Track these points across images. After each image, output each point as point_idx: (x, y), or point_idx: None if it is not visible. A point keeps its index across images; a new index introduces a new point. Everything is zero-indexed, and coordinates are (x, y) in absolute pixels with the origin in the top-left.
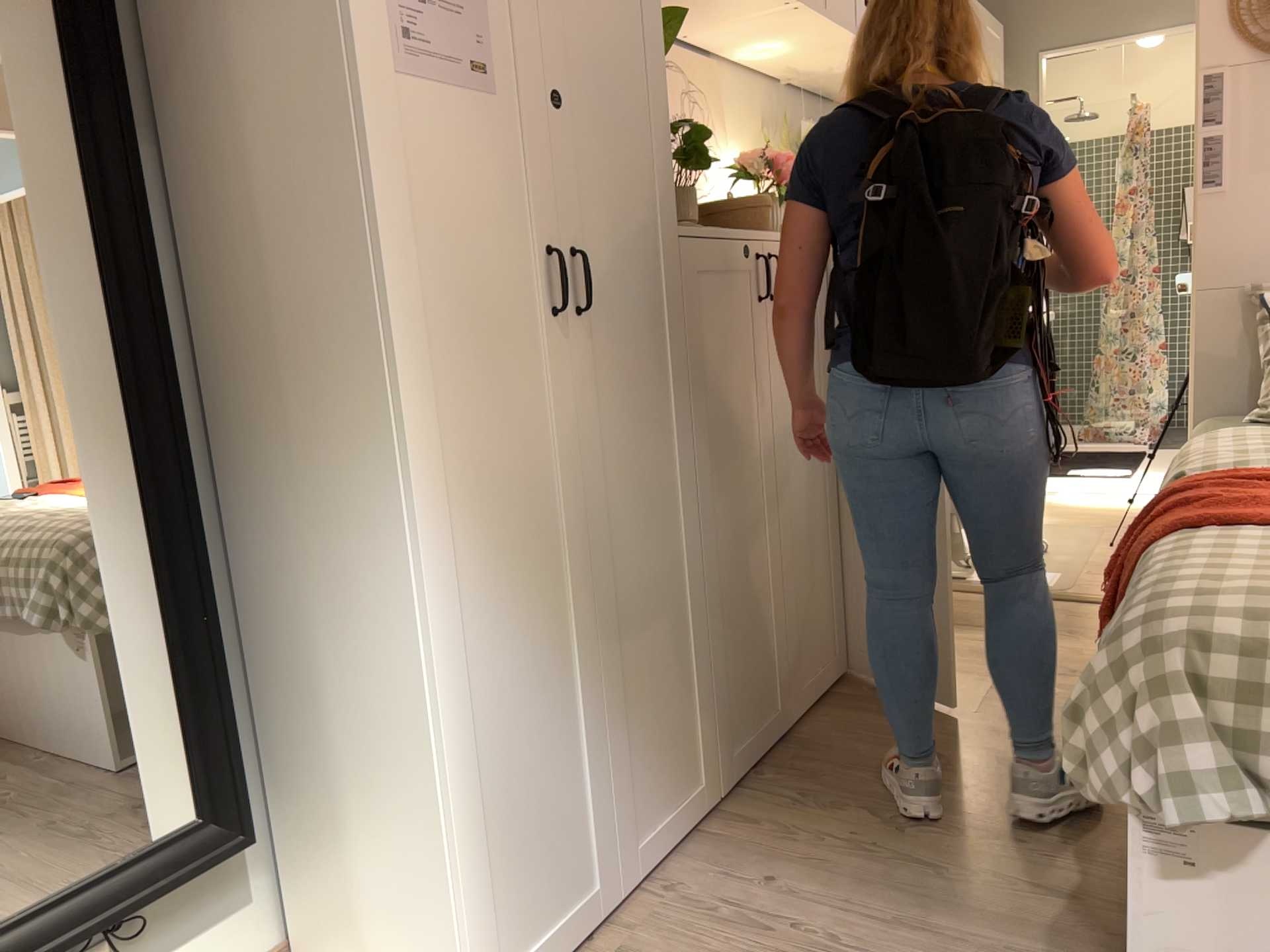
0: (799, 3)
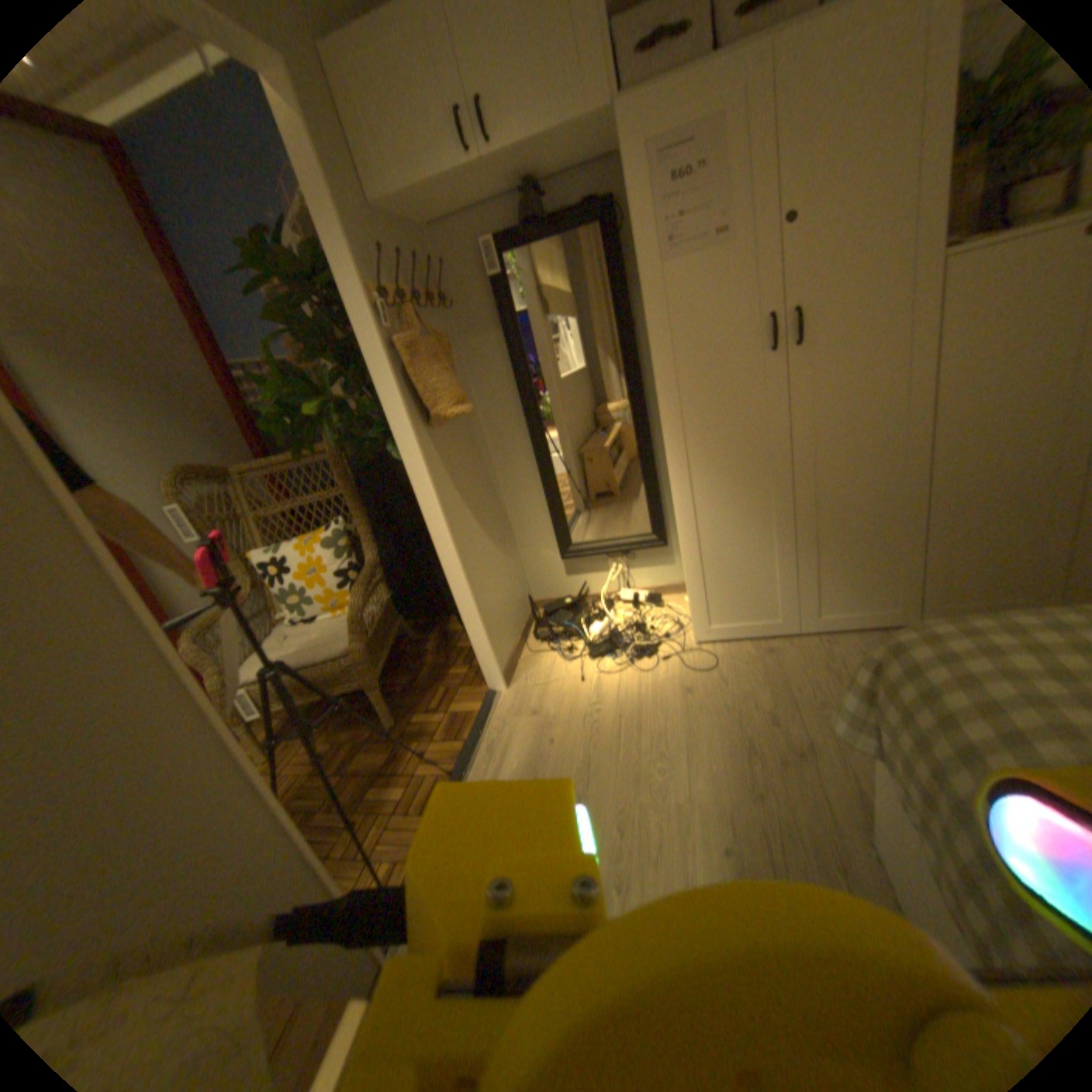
0: None
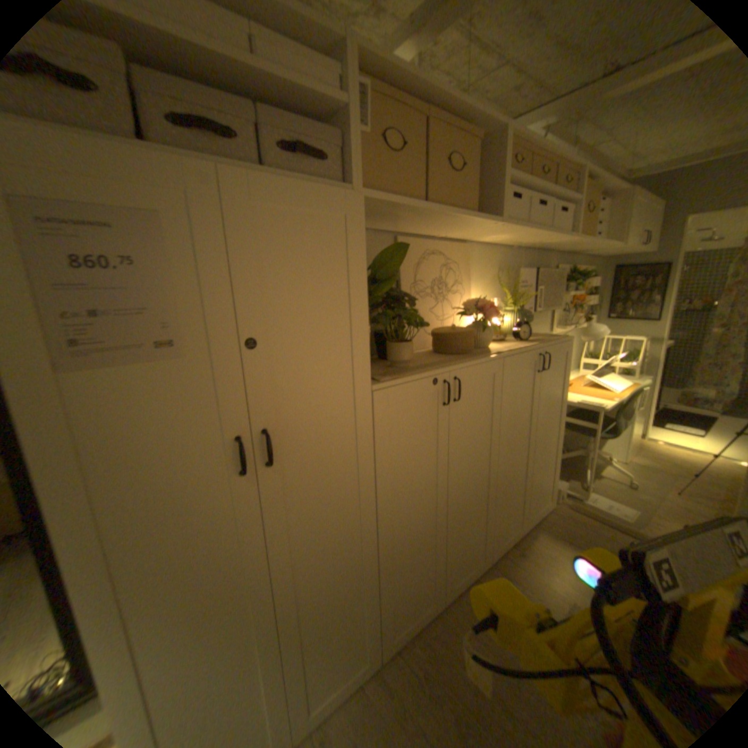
0: (508, 218)
